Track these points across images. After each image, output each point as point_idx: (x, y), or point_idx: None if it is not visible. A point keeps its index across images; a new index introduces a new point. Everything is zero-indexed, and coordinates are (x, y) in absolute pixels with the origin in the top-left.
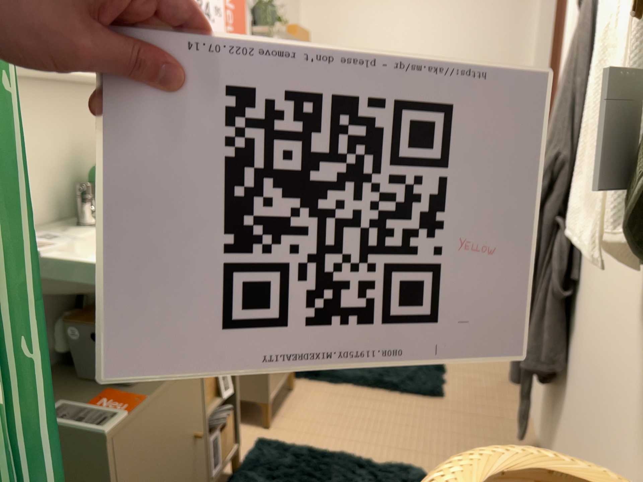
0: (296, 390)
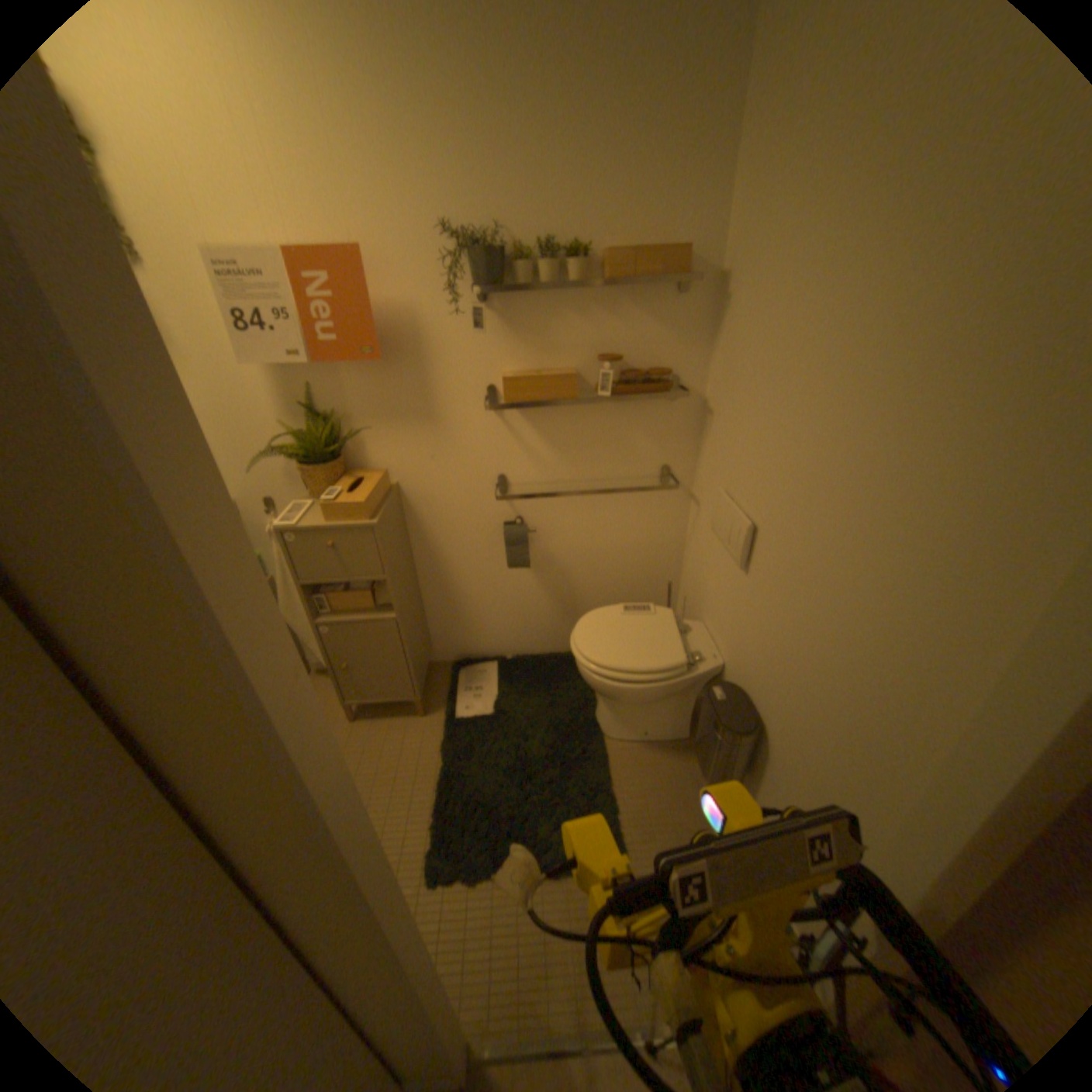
0: (424, 718)
